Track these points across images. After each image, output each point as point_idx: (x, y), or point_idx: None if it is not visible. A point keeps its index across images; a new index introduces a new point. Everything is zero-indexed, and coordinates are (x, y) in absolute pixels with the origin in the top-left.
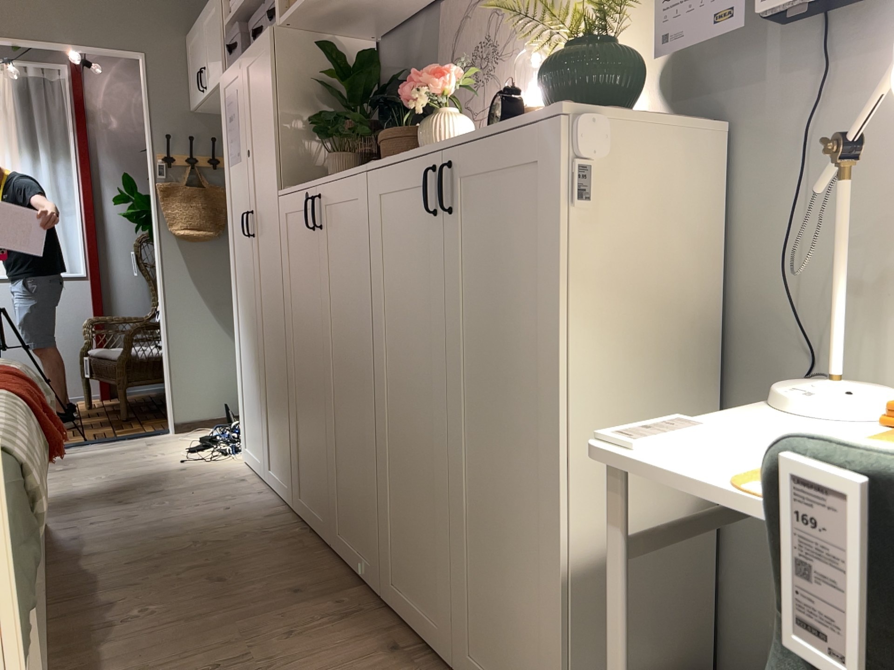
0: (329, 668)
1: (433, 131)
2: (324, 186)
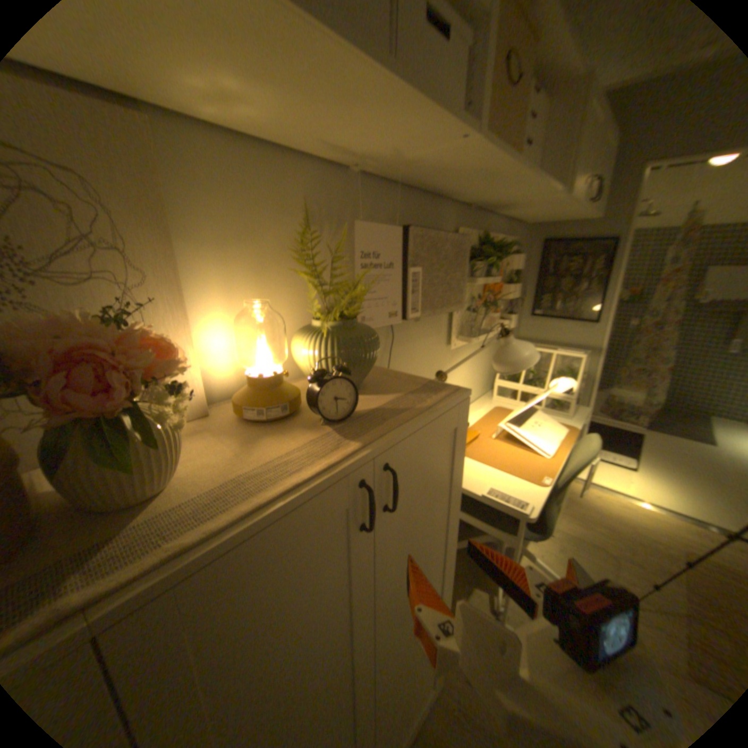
0: None
1: (162, 443)
2: None
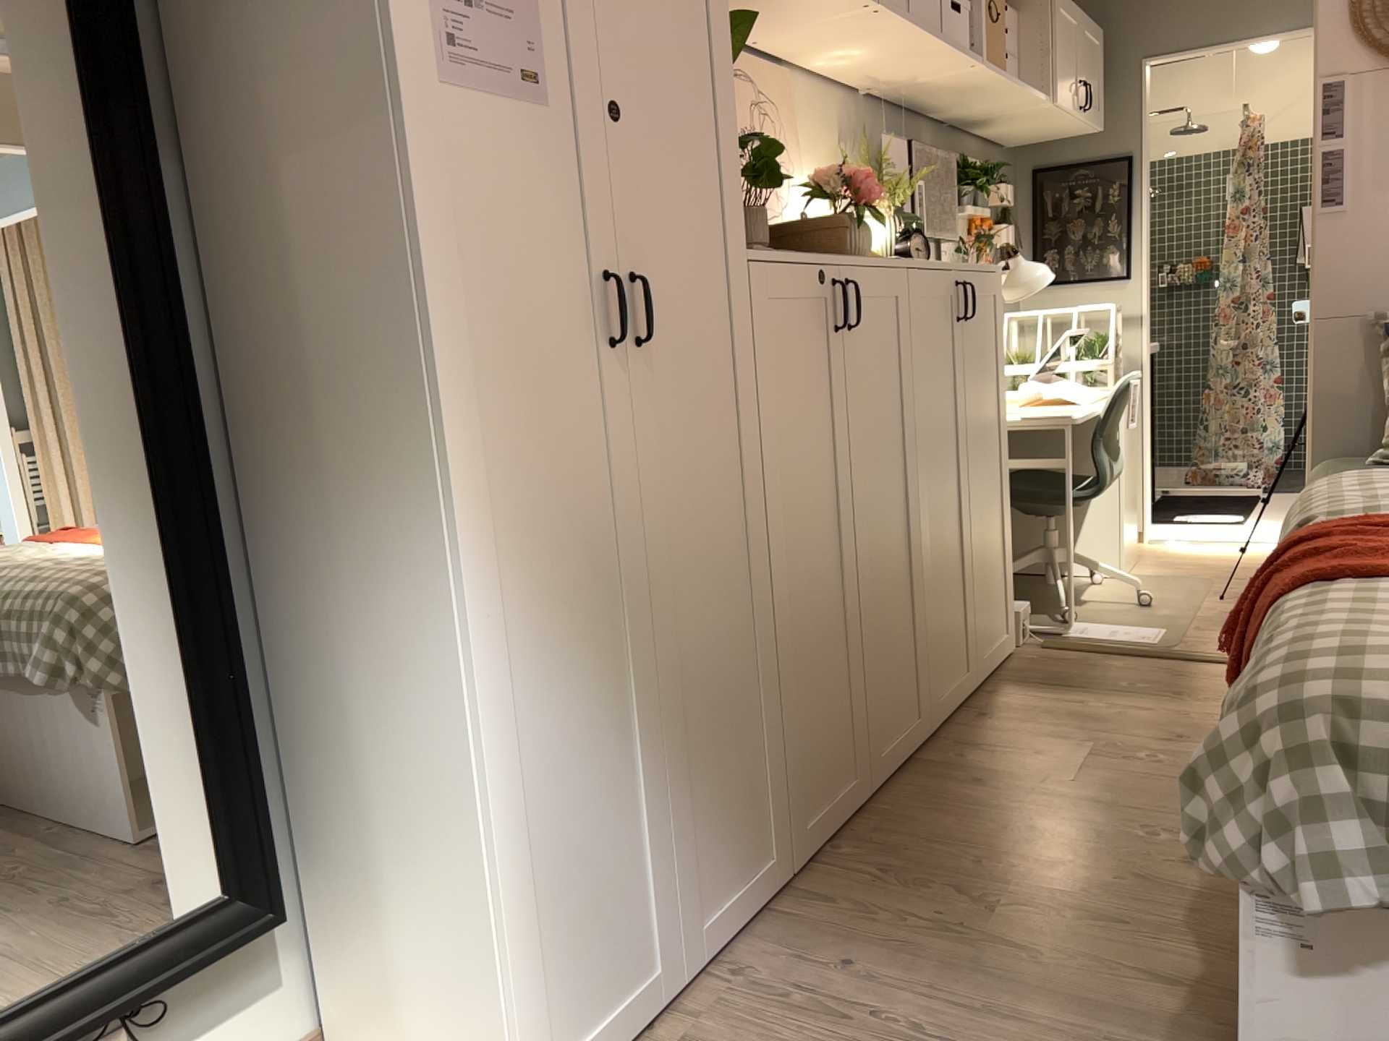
0: (1033, 726)
1: (866, 234)
2: (851, 266)
